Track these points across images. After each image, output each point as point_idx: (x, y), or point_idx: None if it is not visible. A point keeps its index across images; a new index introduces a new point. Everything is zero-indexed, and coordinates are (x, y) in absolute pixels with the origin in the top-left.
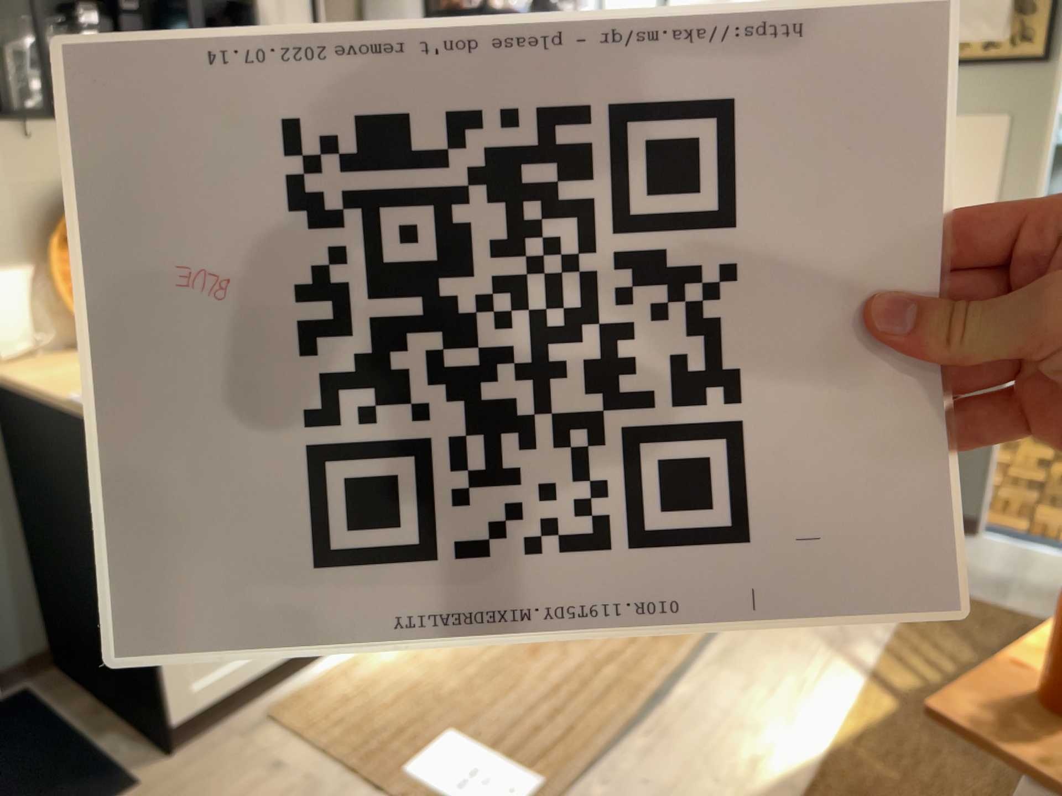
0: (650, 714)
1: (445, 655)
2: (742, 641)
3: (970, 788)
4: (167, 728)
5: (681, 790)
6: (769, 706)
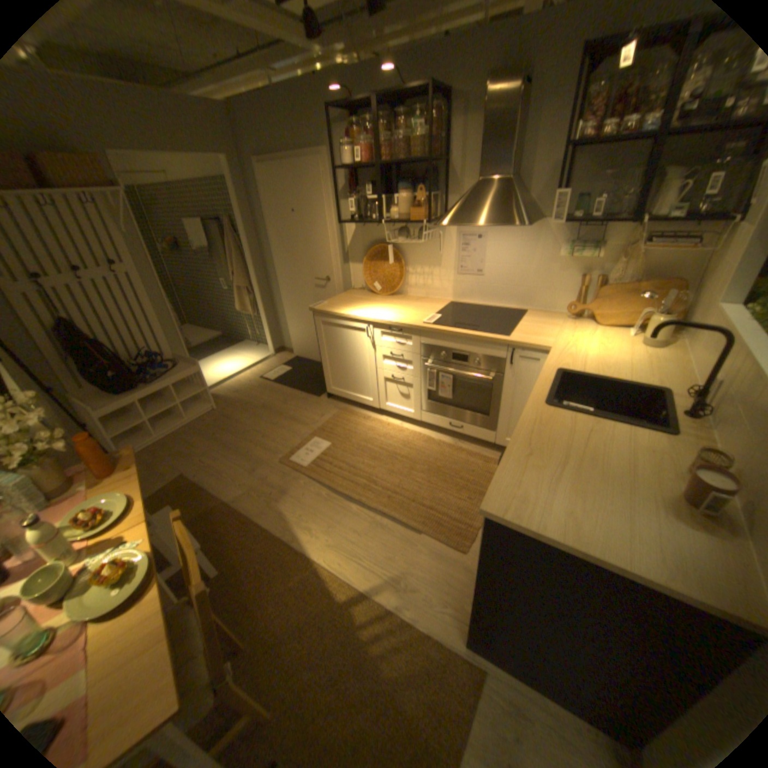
0: (339, 495)
1: (371, 435)
2: (392, 533)
3: (273, 612)
4: (327, 391)
5: (299, 504)
6: (343, 539)
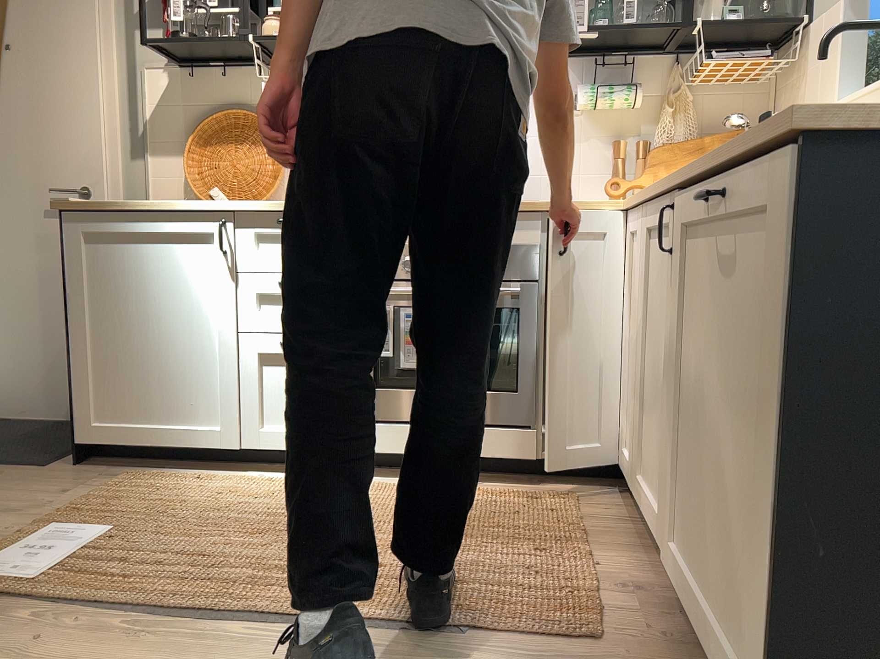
0: (177, 621)
1: (234, 502)
2: (391, 658)
3: None
4: (74, 442)
5: None
6: None
